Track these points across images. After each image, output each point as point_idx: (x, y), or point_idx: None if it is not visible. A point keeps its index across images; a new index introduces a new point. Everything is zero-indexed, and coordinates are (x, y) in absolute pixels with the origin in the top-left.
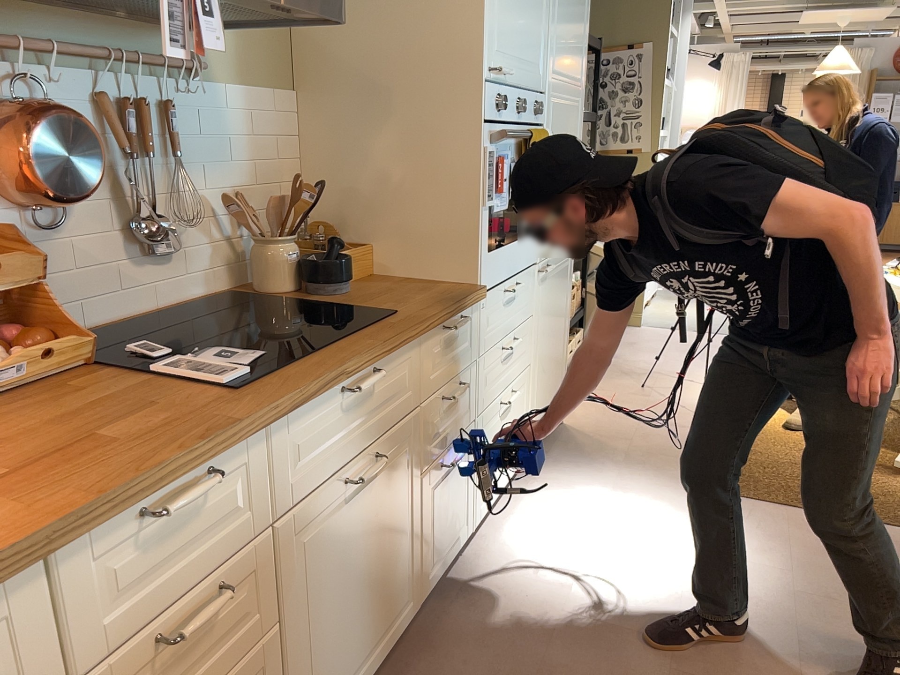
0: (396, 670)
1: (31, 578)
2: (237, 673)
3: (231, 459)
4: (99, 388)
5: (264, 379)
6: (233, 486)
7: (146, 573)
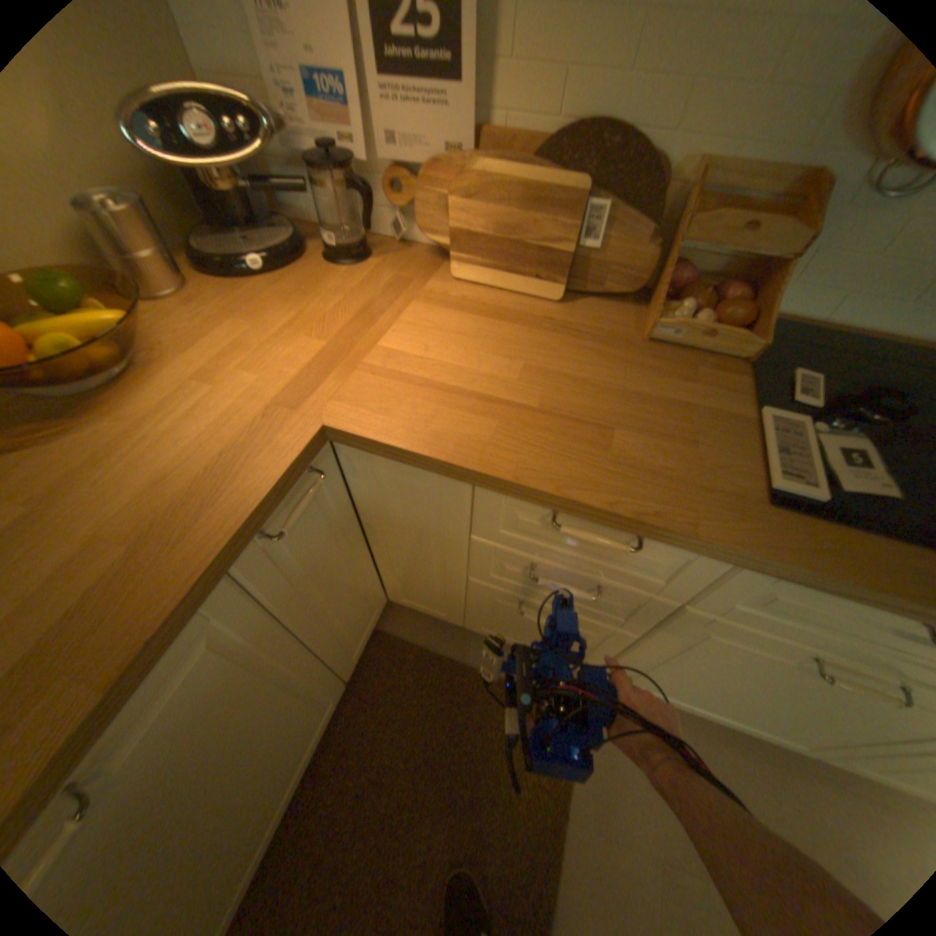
0: (737, 740)
1: (459, 478)
2: (585, 621)
3: (673, 544)
4: (701, 388)
5: (824, 521)
6: (659, 558)
7: (542, 535)
